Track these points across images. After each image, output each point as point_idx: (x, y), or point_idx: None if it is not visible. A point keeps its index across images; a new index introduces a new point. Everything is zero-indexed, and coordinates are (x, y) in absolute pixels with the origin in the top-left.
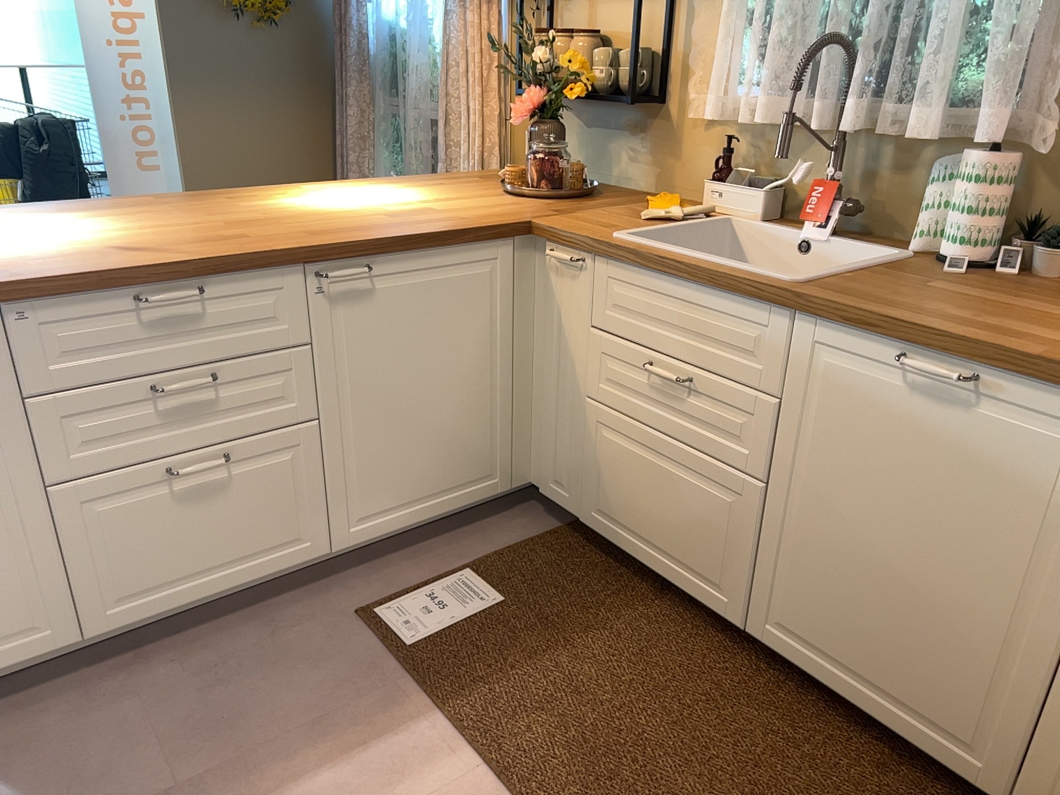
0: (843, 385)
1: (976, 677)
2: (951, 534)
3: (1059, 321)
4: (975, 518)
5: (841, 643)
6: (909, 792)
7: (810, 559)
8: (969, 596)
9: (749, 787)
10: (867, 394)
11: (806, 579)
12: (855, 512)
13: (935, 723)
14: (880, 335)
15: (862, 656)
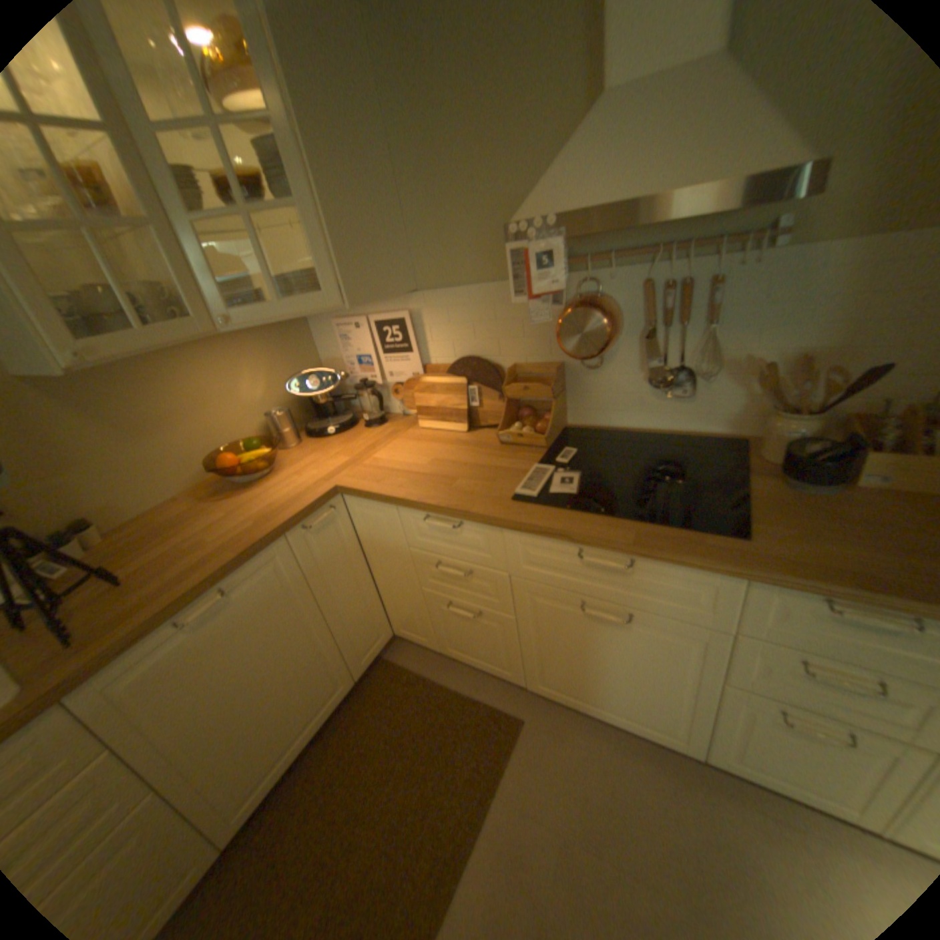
0: (151, 682)
1: (318, 672)
2: (268, 650)
3: (176, 551)
4: (270, 633)
5: (271, 754)
6: (340, 733)
7: (222, 763)
8: (293, 656)
9: (351, 824)
10: (171, 665)
11: (229, 772)
12: (222, 710)
13: (322, 705)
14: (151, 633)
15: (283, 740)
